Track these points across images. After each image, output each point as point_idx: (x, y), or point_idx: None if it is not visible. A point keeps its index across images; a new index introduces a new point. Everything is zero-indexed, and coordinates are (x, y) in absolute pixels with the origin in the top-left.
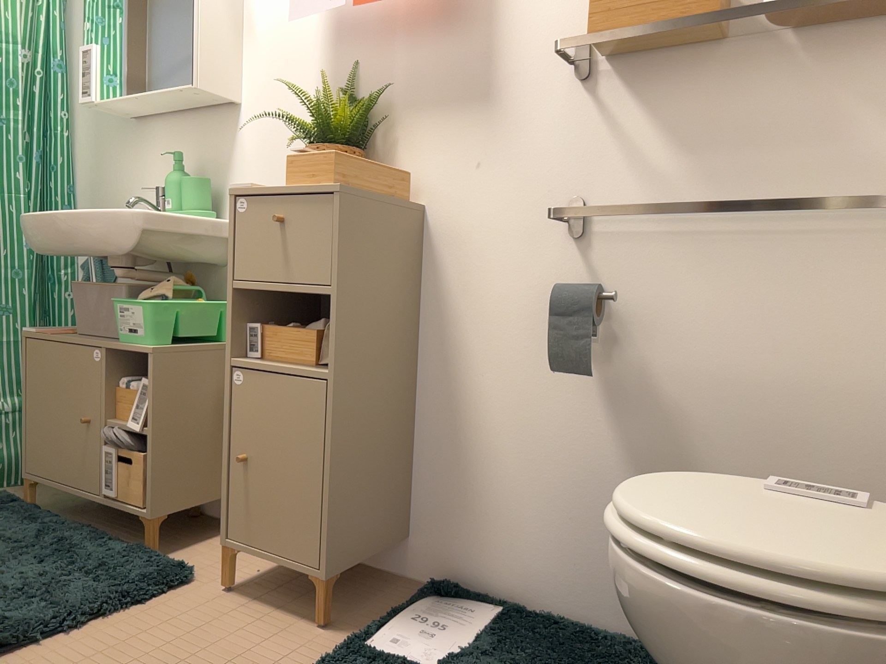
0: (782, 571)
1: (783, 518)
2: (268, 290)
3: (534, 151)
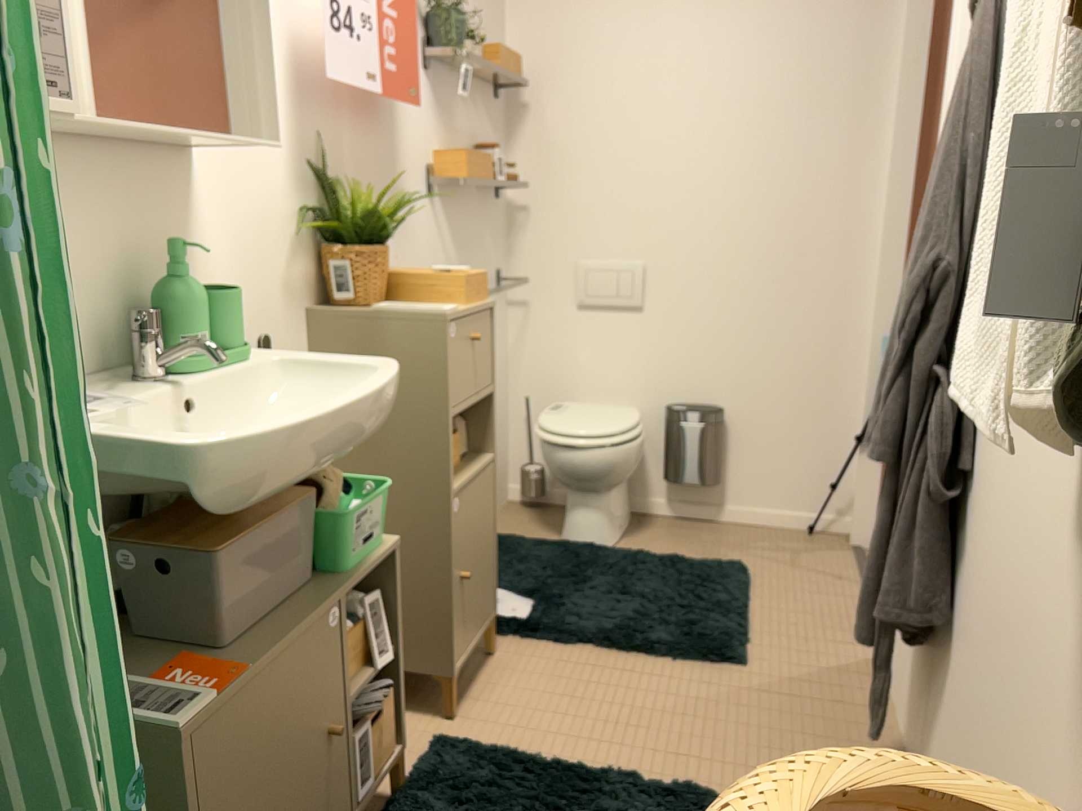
0: (638, 423)
1: (594, 417)
2: (468, 406)
3: (421, 252)
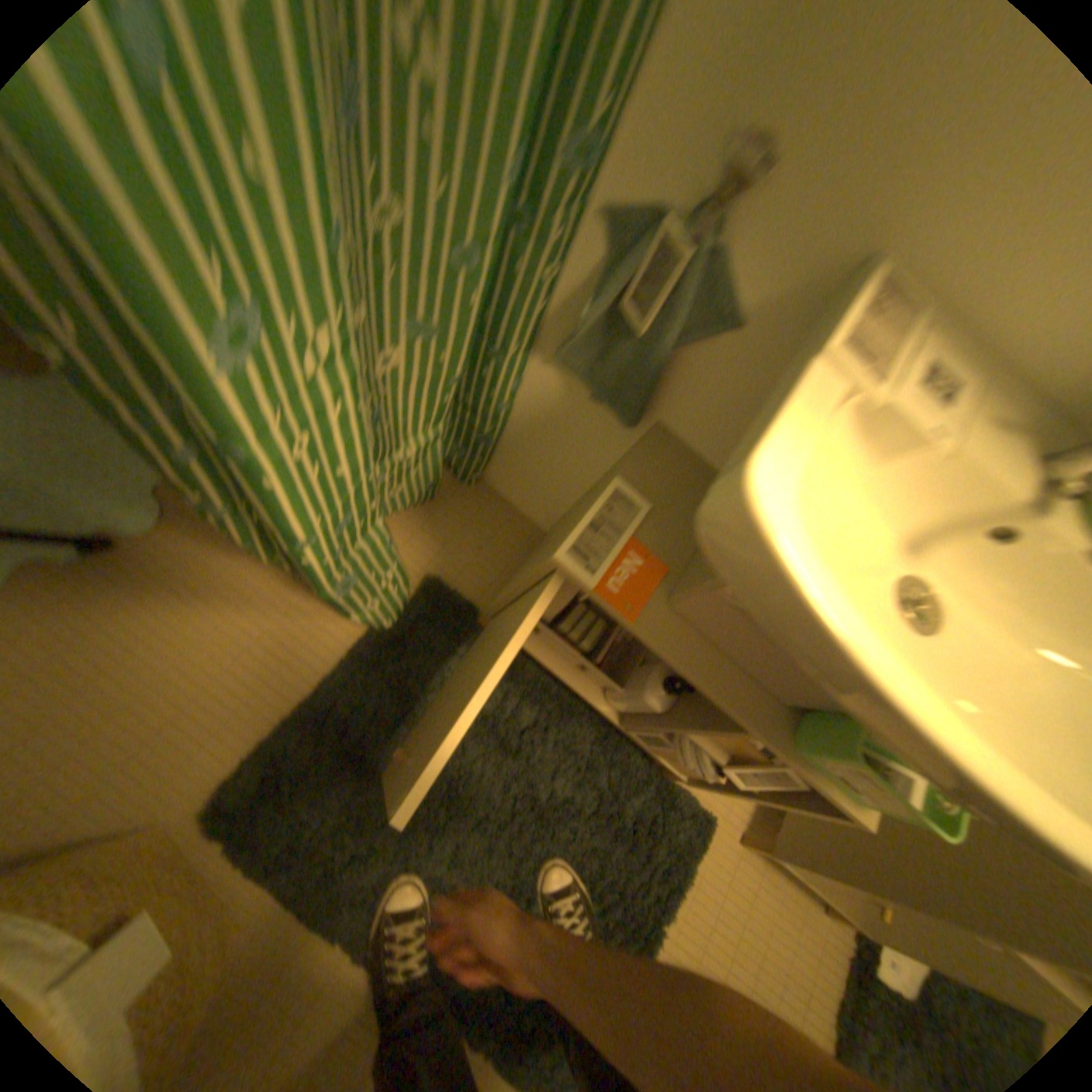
0: None
1: None
2: None
3: None
